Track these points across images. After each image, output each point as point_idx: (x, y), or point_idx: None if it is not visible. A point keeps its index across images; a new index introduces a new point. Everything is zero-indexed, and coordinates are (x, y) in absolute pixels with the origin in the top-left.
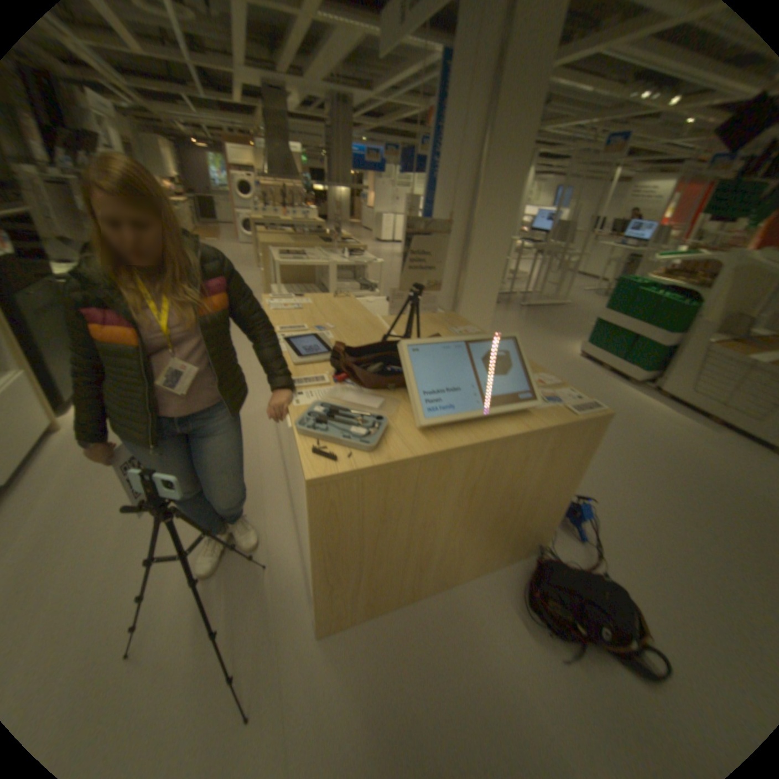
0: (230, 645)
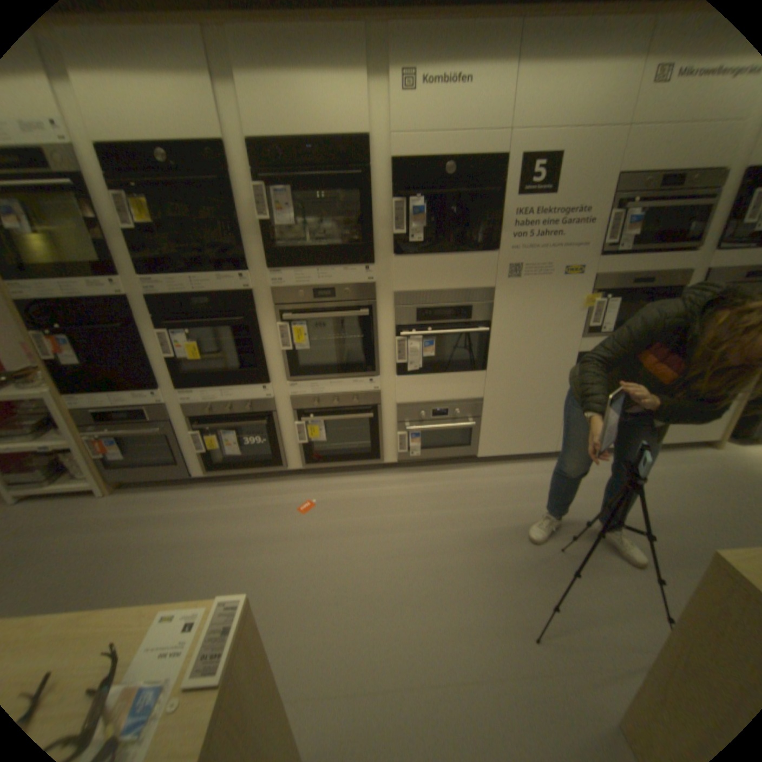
0: (593, 633)
